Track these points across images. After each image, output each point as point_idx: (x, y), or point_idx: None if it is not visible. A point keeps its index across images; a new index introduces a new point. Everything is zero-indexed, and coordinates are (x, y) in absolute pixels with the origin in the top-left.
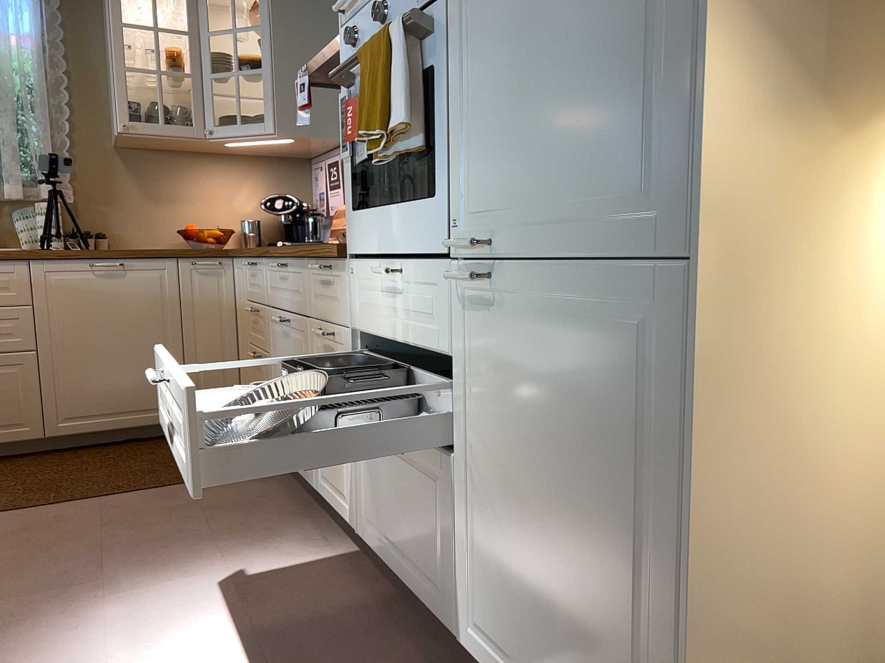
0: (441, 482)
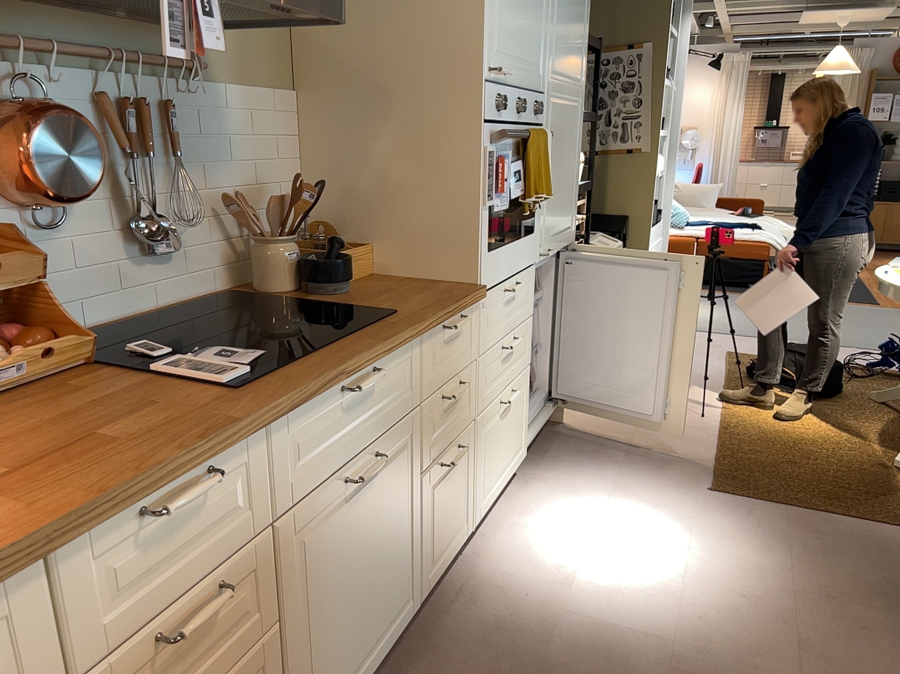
0: (523, 387)
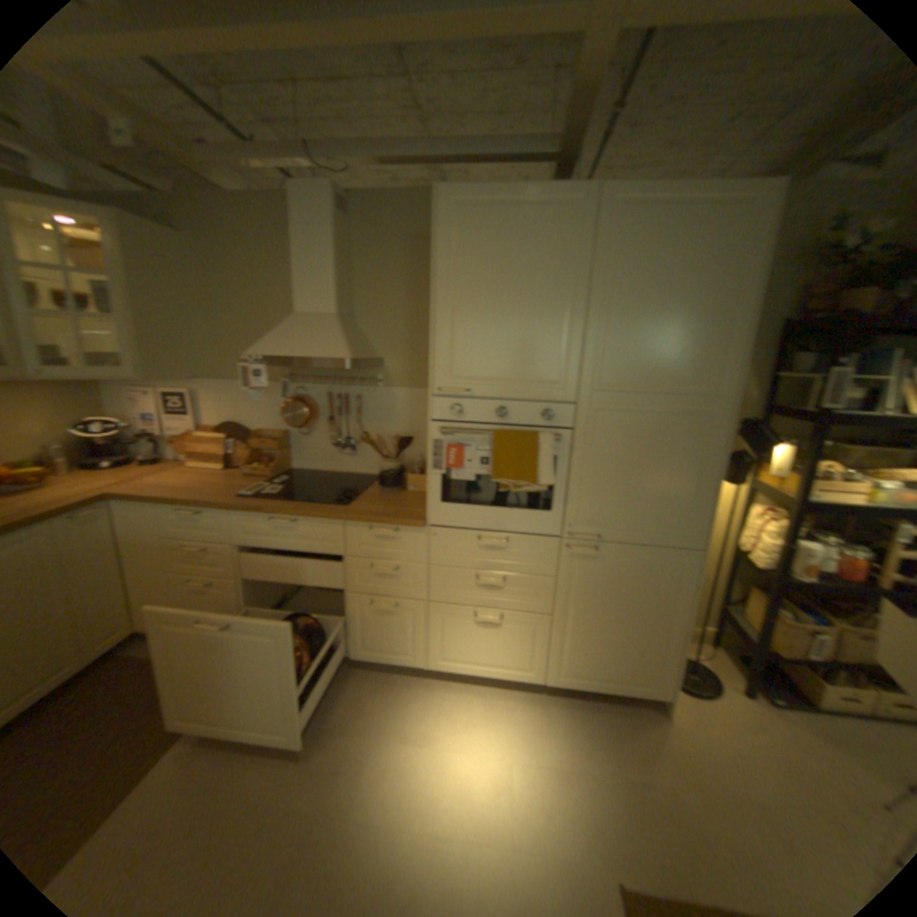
0: (534, 627)
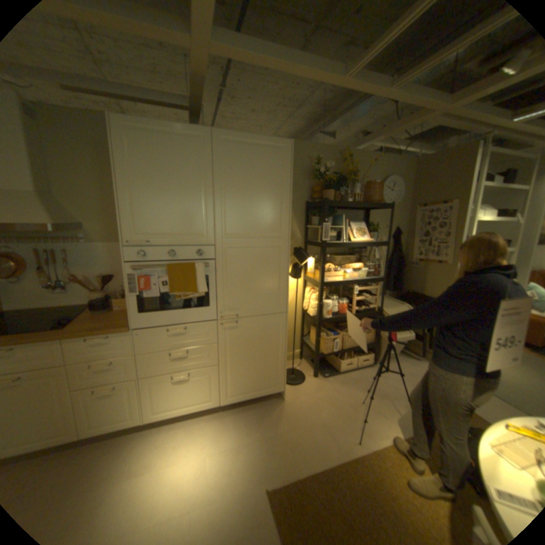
0: (208, 375)
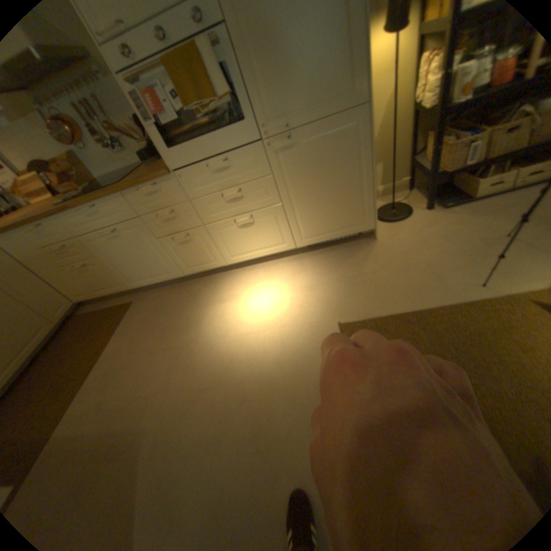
0: (273, 214)
